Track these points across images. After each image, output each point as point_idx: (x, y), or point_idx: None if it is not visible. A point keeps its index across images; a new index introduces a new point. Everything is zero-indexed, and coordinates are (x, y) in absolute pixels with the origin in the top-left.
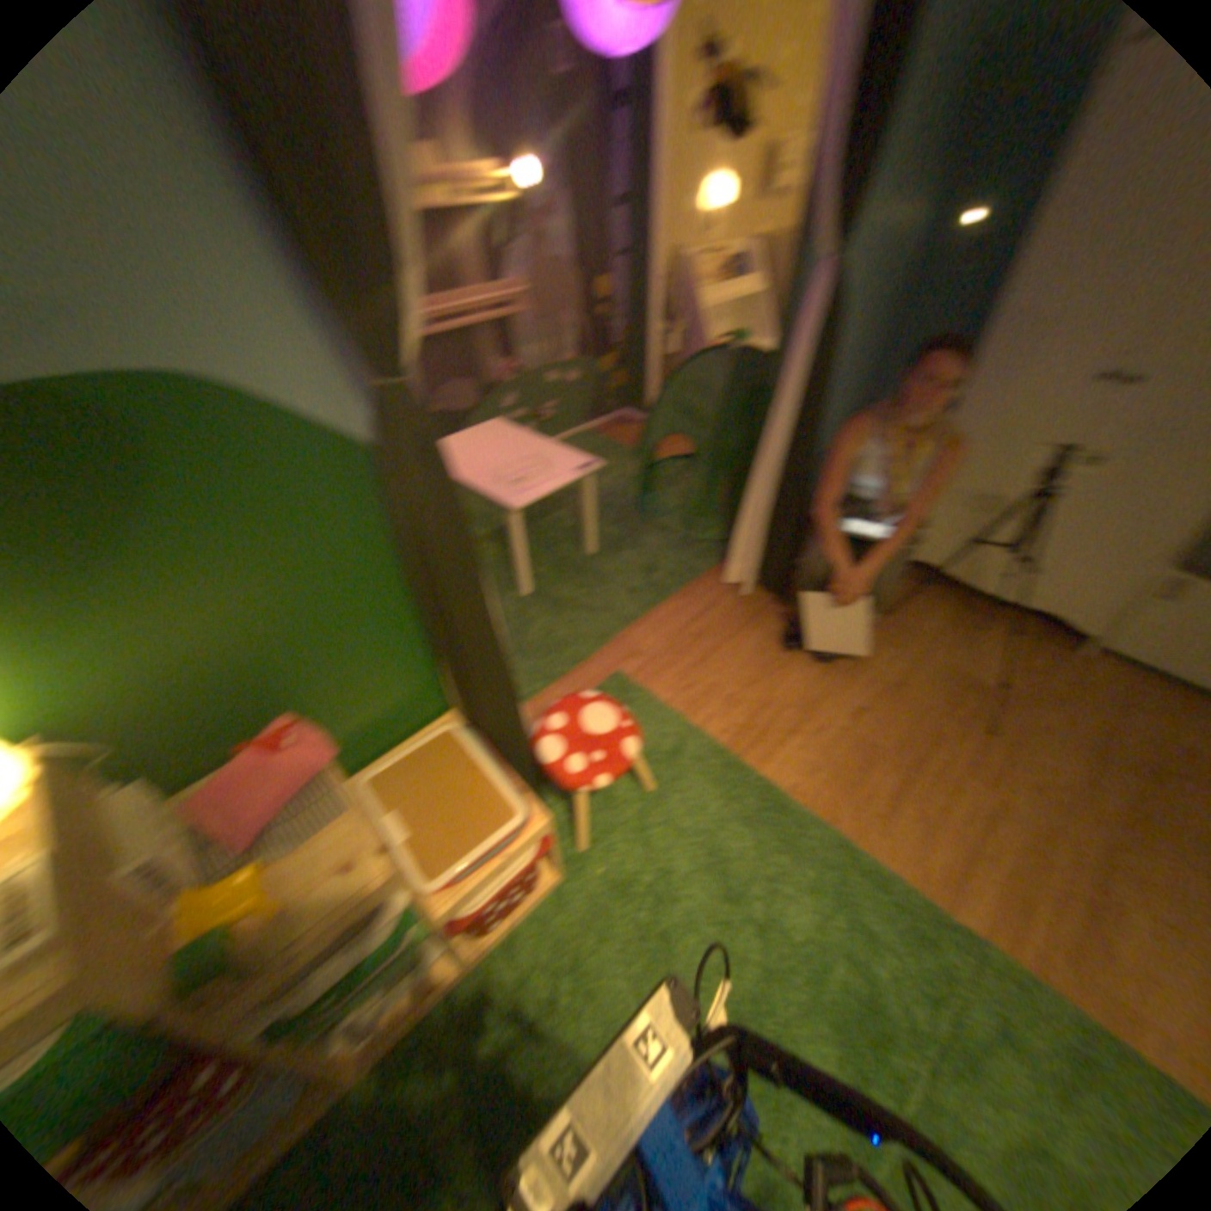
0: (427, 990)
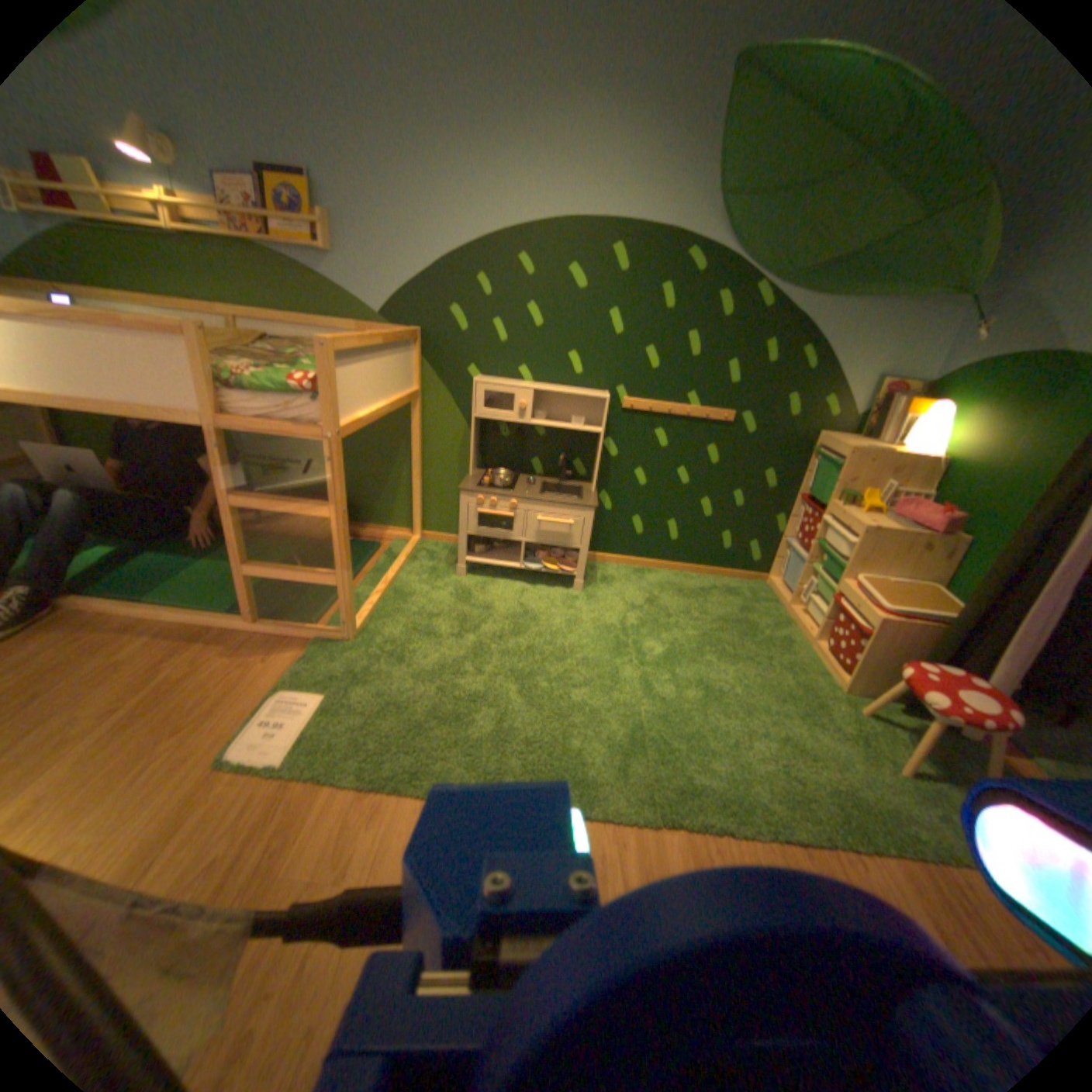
0: (806, 626)
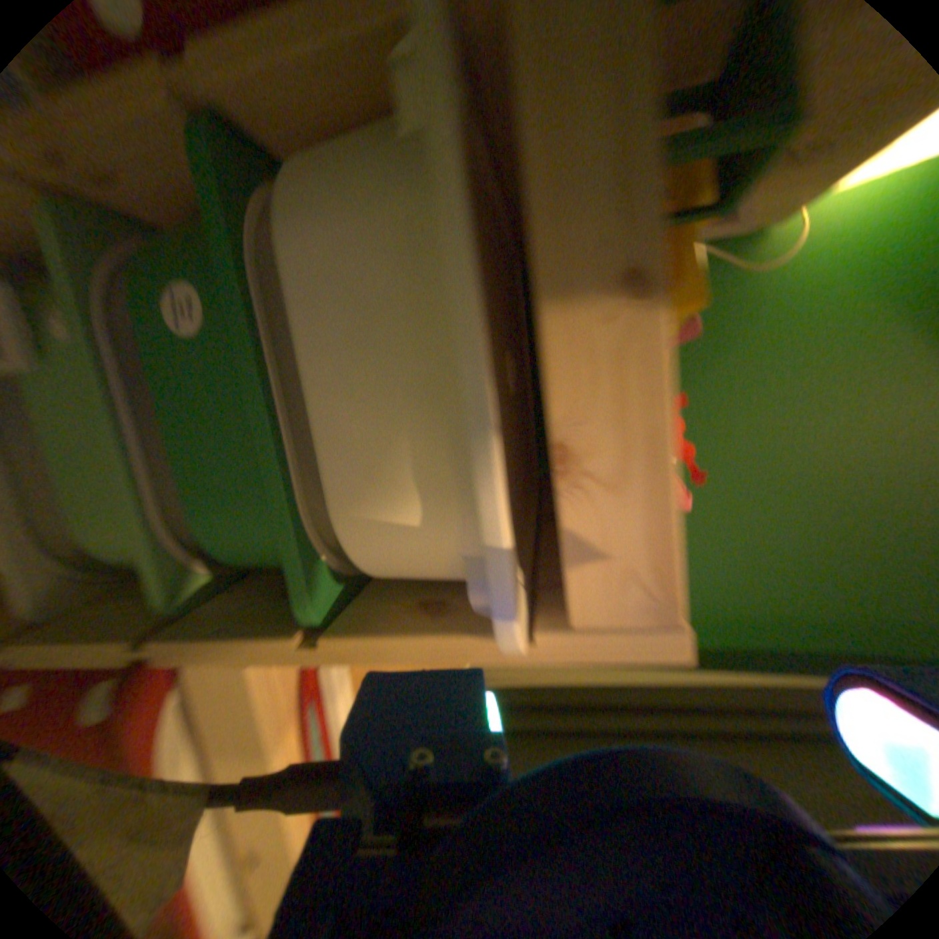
0: None
